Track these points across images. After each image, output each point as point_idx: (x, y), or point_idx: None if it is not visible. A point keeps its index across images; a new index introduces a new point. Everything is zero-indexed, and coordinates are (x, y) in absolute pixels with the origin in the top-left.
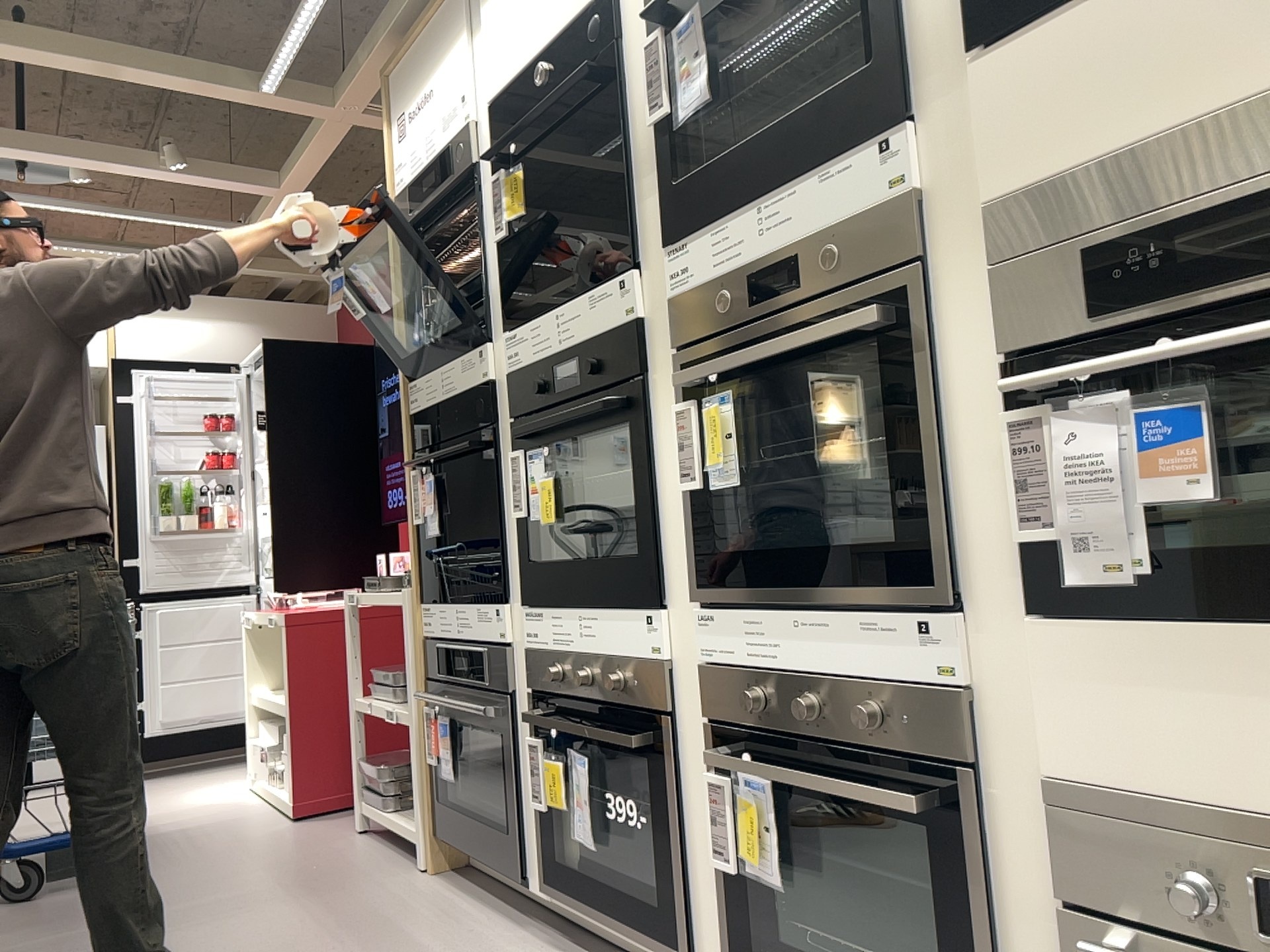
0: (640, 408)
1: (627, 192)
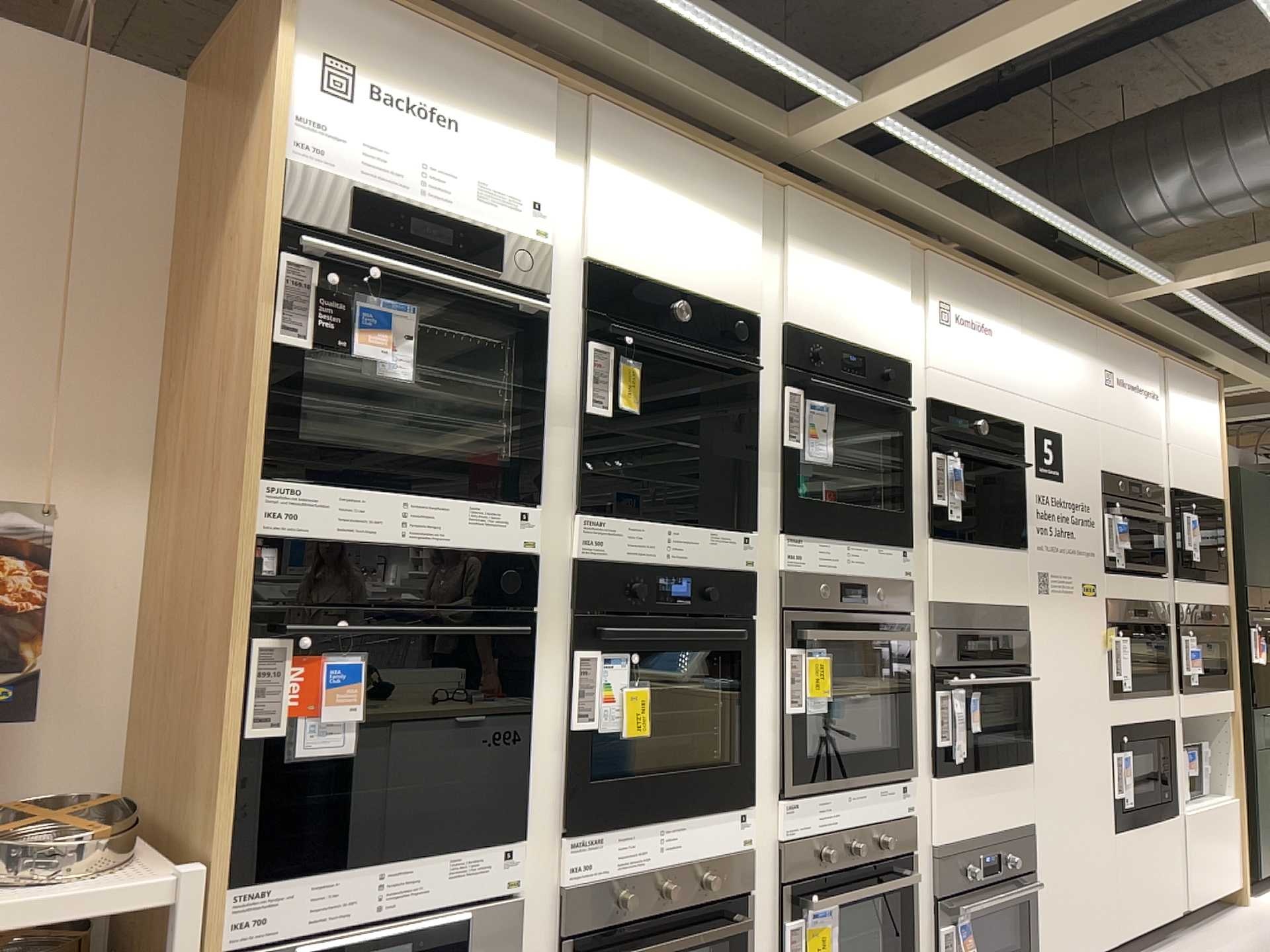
0: (748, 637)
1: (746, 472)
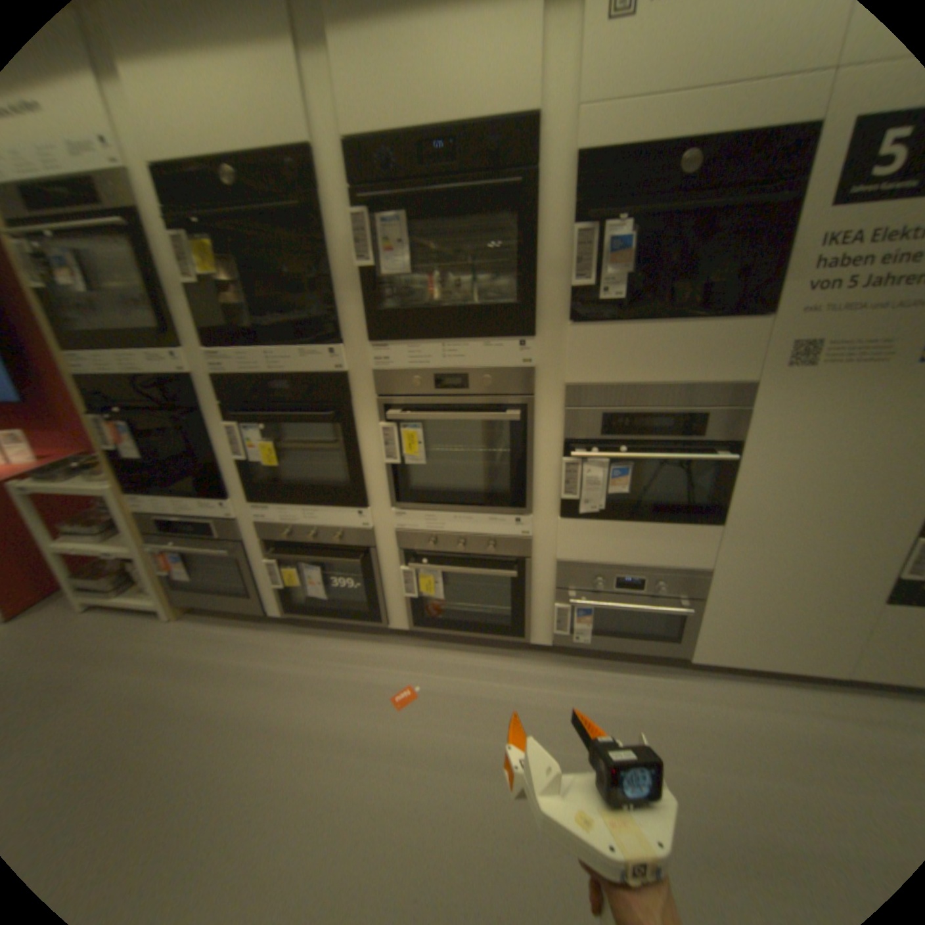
0: (348, 420)
1: (329, 297)
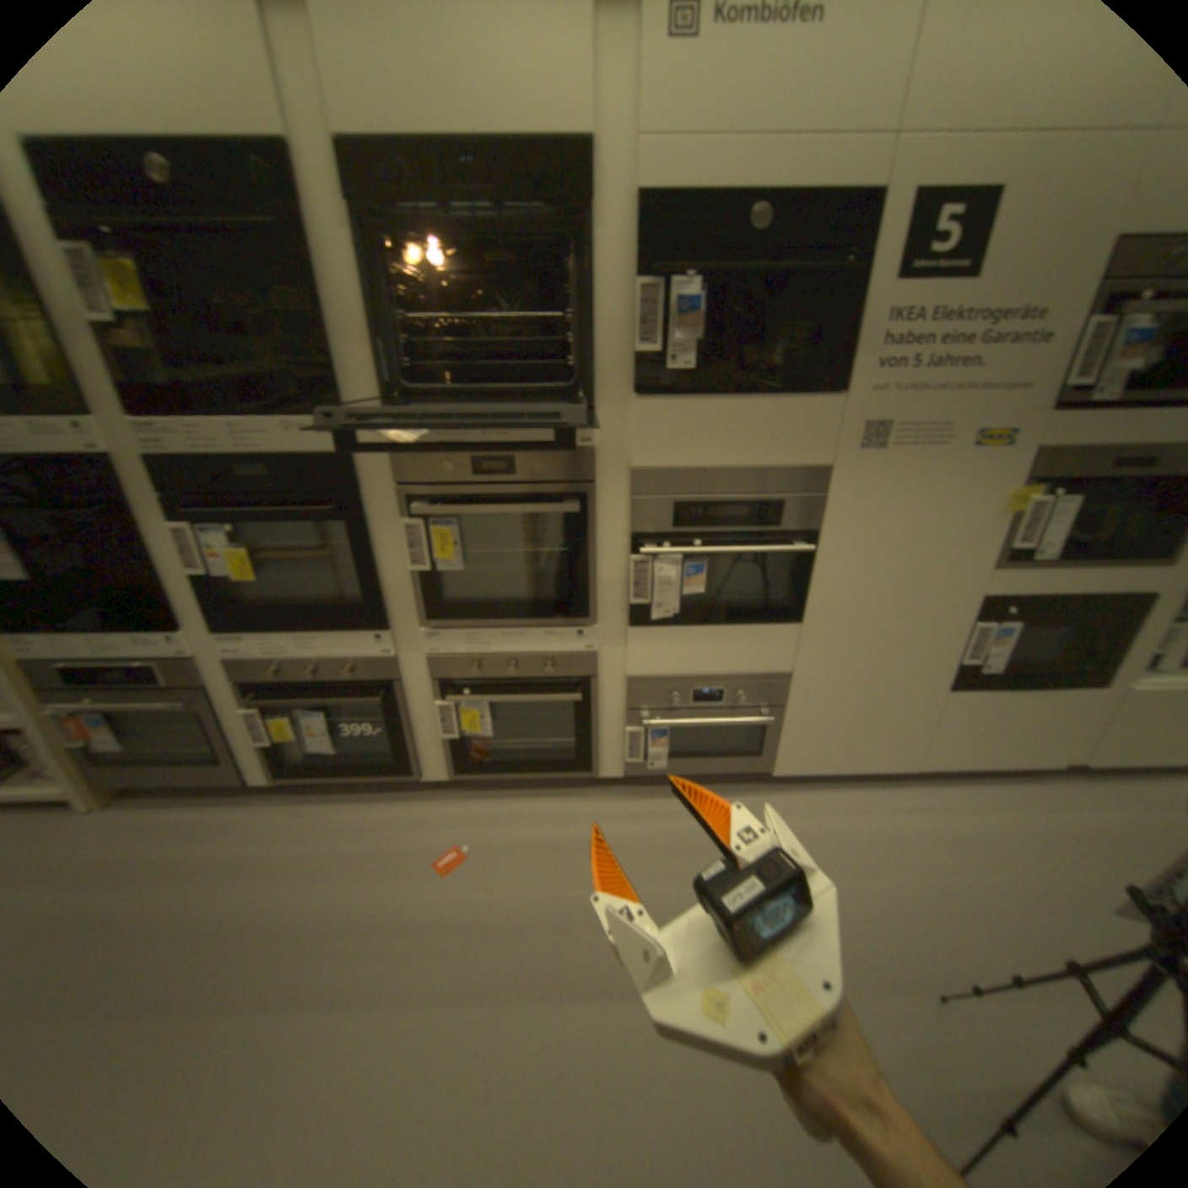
0: (356, 517)
1: (322, 352)
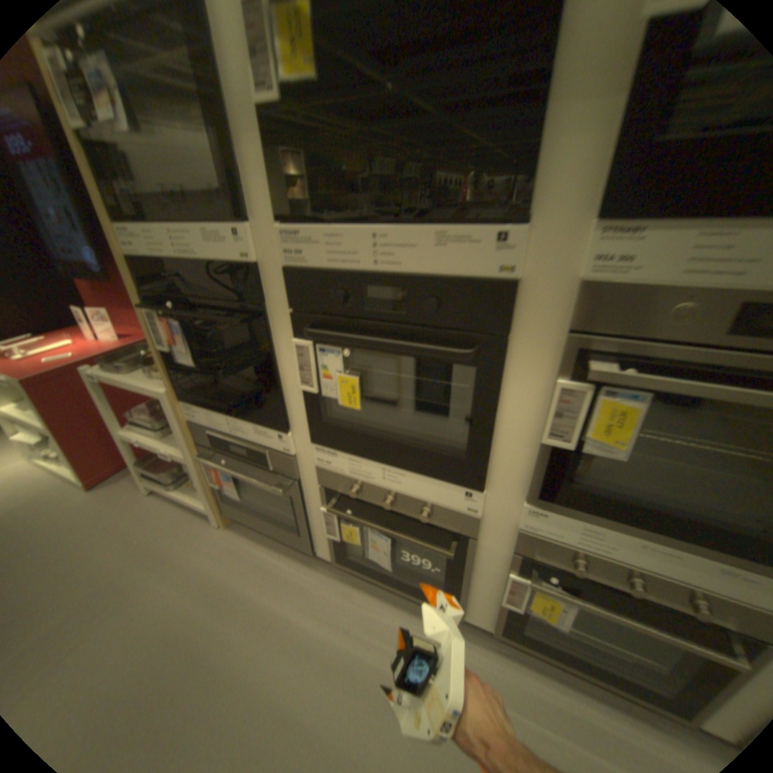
0: (500, 361)
1: (539, 108)
